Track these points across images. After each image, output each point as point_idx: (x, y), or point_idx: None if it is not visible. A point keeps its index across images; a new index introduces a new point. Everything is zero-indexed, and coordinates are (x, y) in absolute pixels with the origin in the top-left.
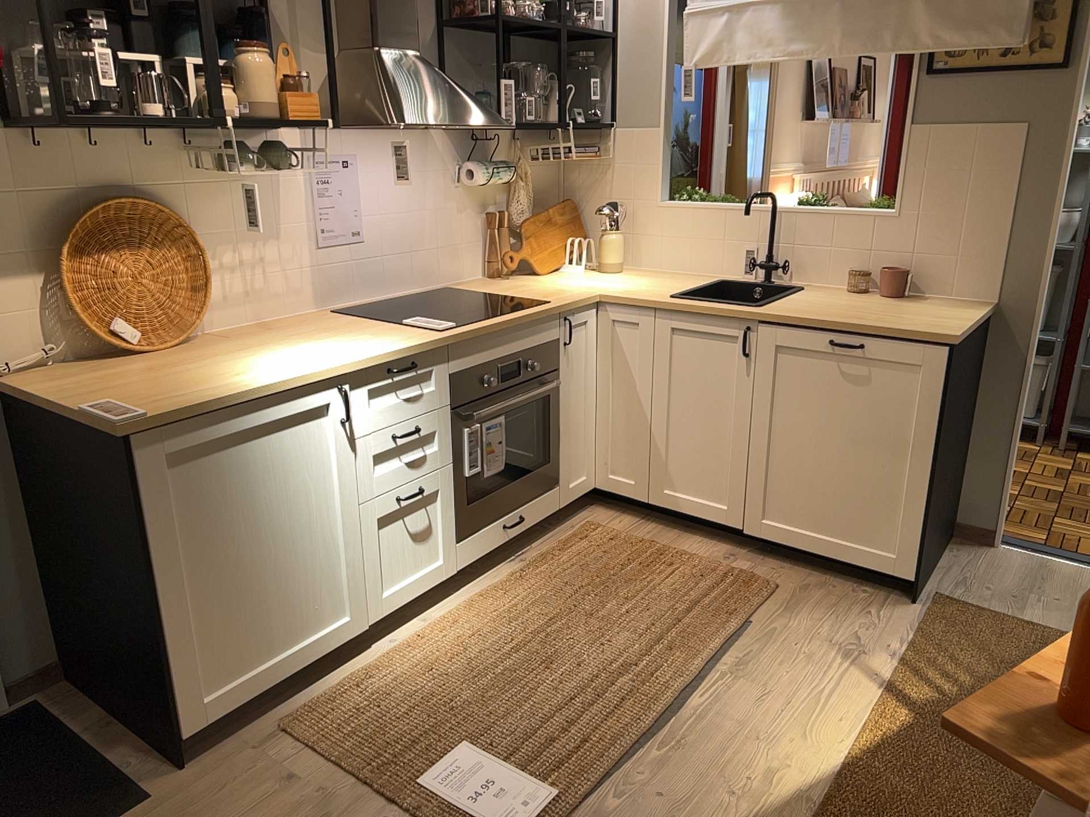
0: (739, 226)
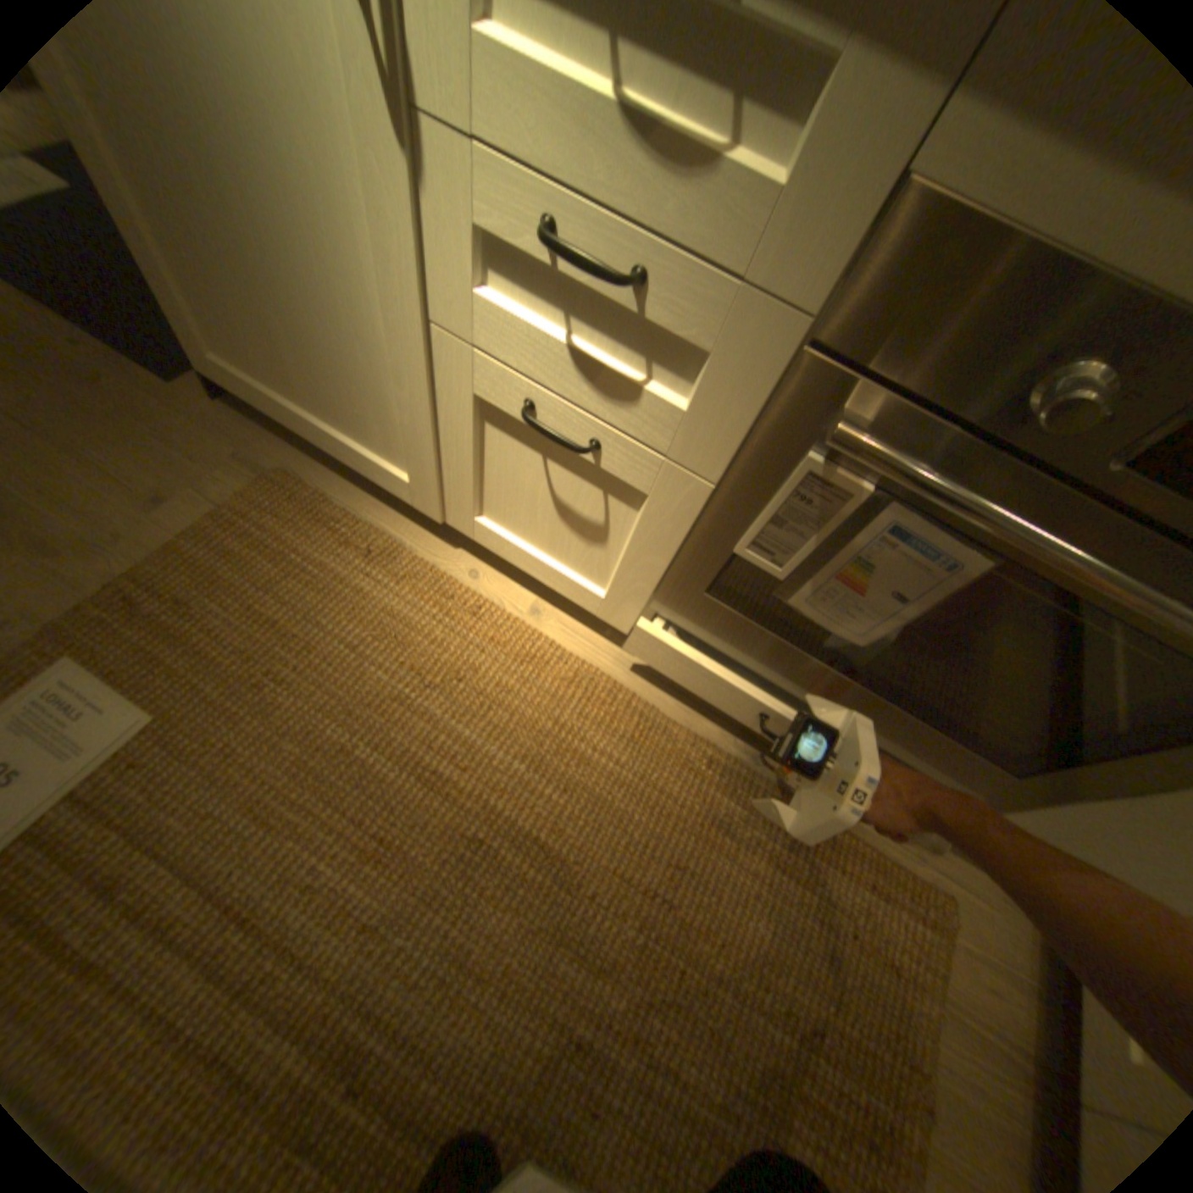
0: None
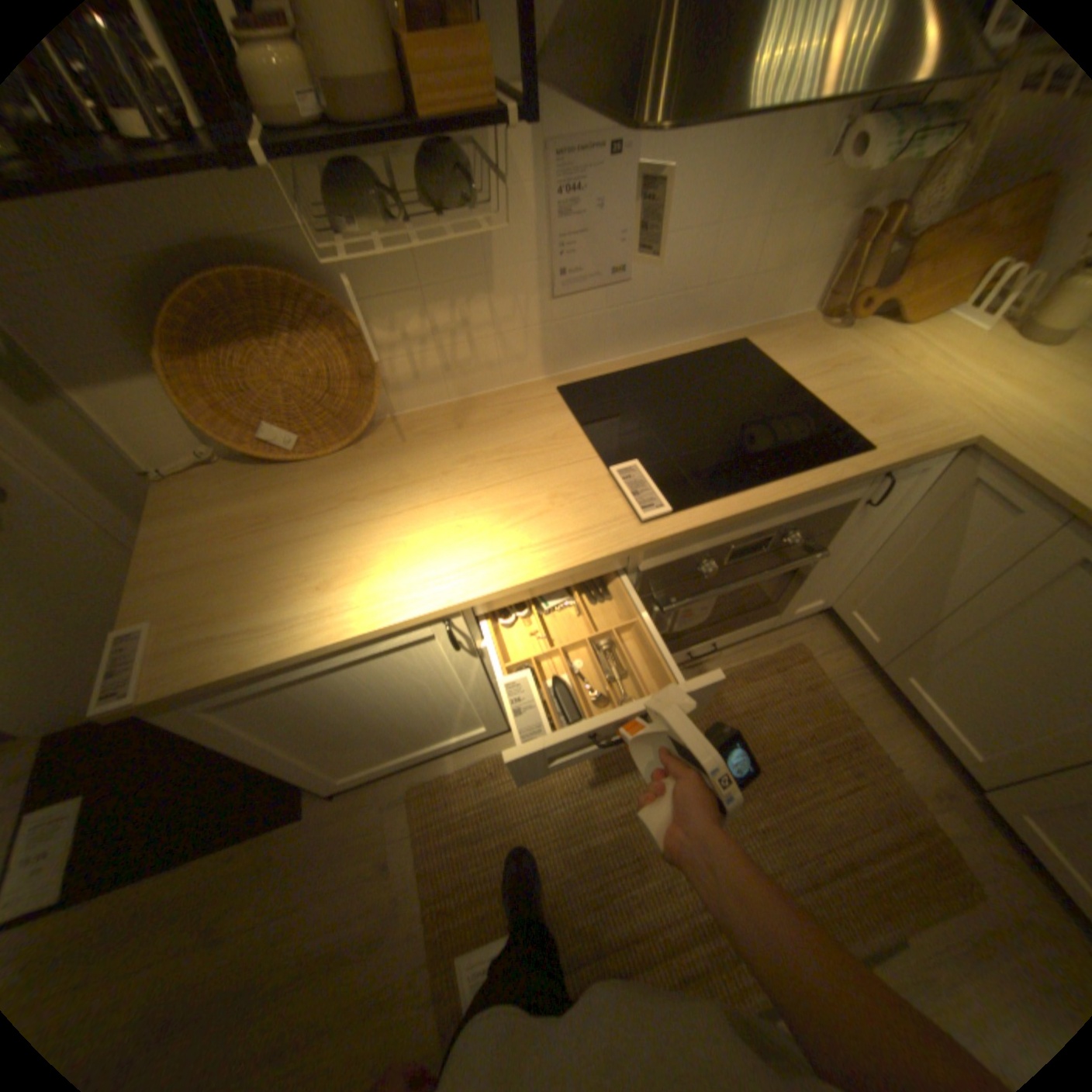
0: None
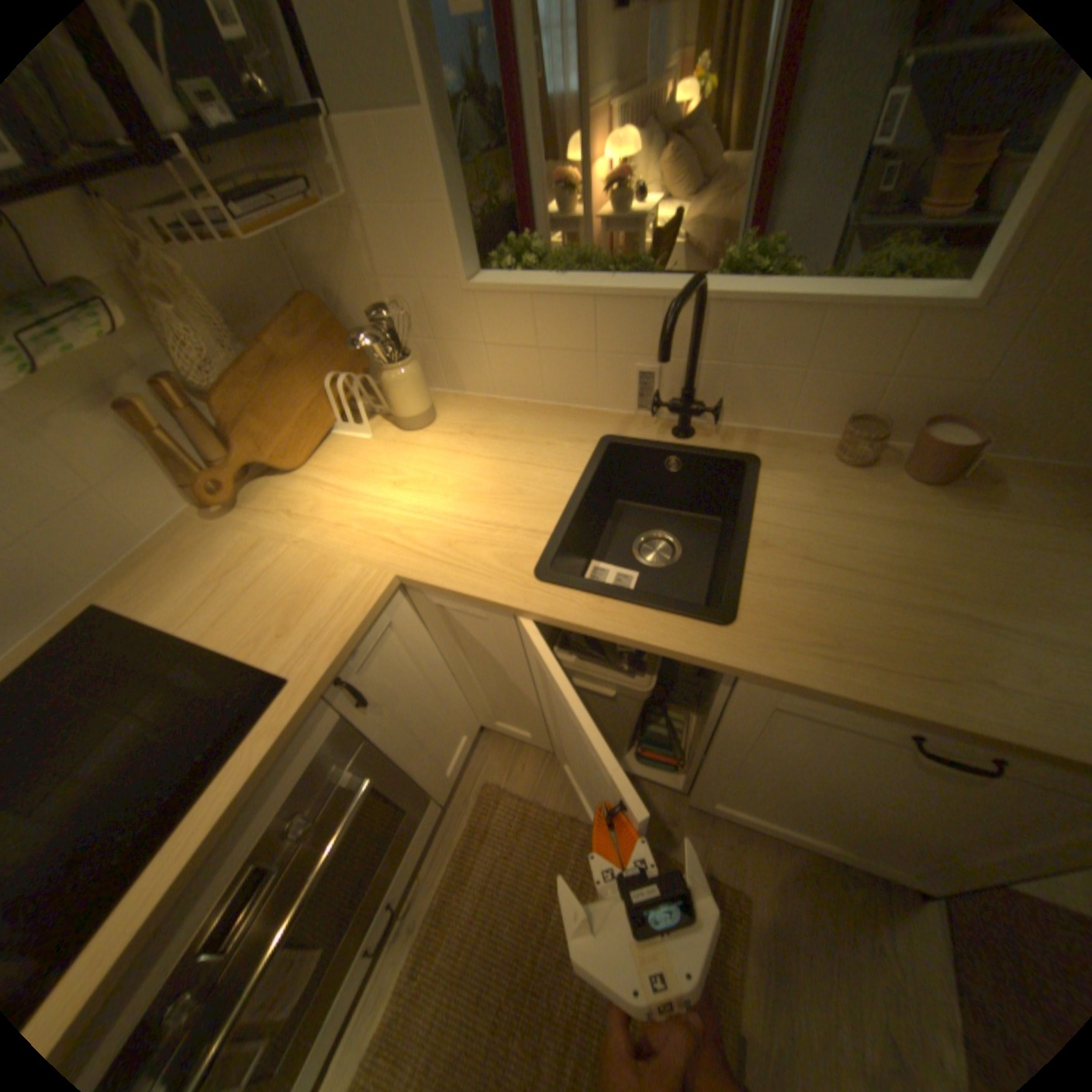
0: (619, 326)
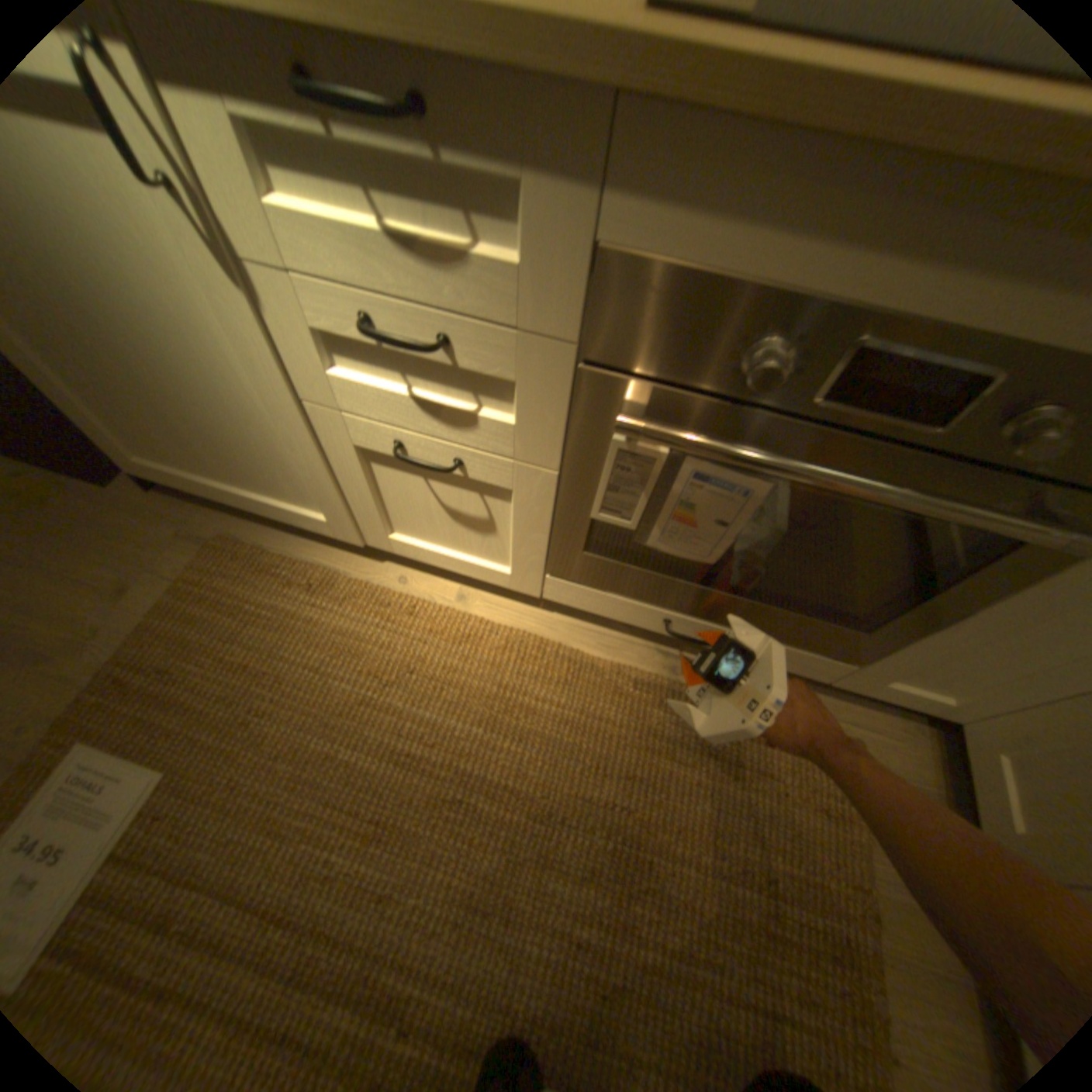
0: None
